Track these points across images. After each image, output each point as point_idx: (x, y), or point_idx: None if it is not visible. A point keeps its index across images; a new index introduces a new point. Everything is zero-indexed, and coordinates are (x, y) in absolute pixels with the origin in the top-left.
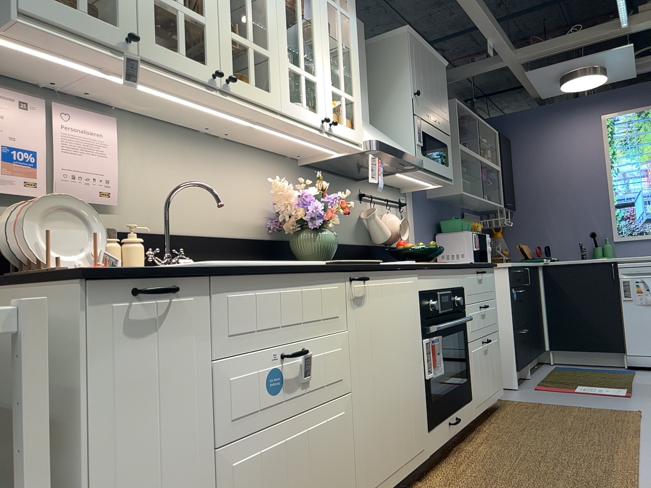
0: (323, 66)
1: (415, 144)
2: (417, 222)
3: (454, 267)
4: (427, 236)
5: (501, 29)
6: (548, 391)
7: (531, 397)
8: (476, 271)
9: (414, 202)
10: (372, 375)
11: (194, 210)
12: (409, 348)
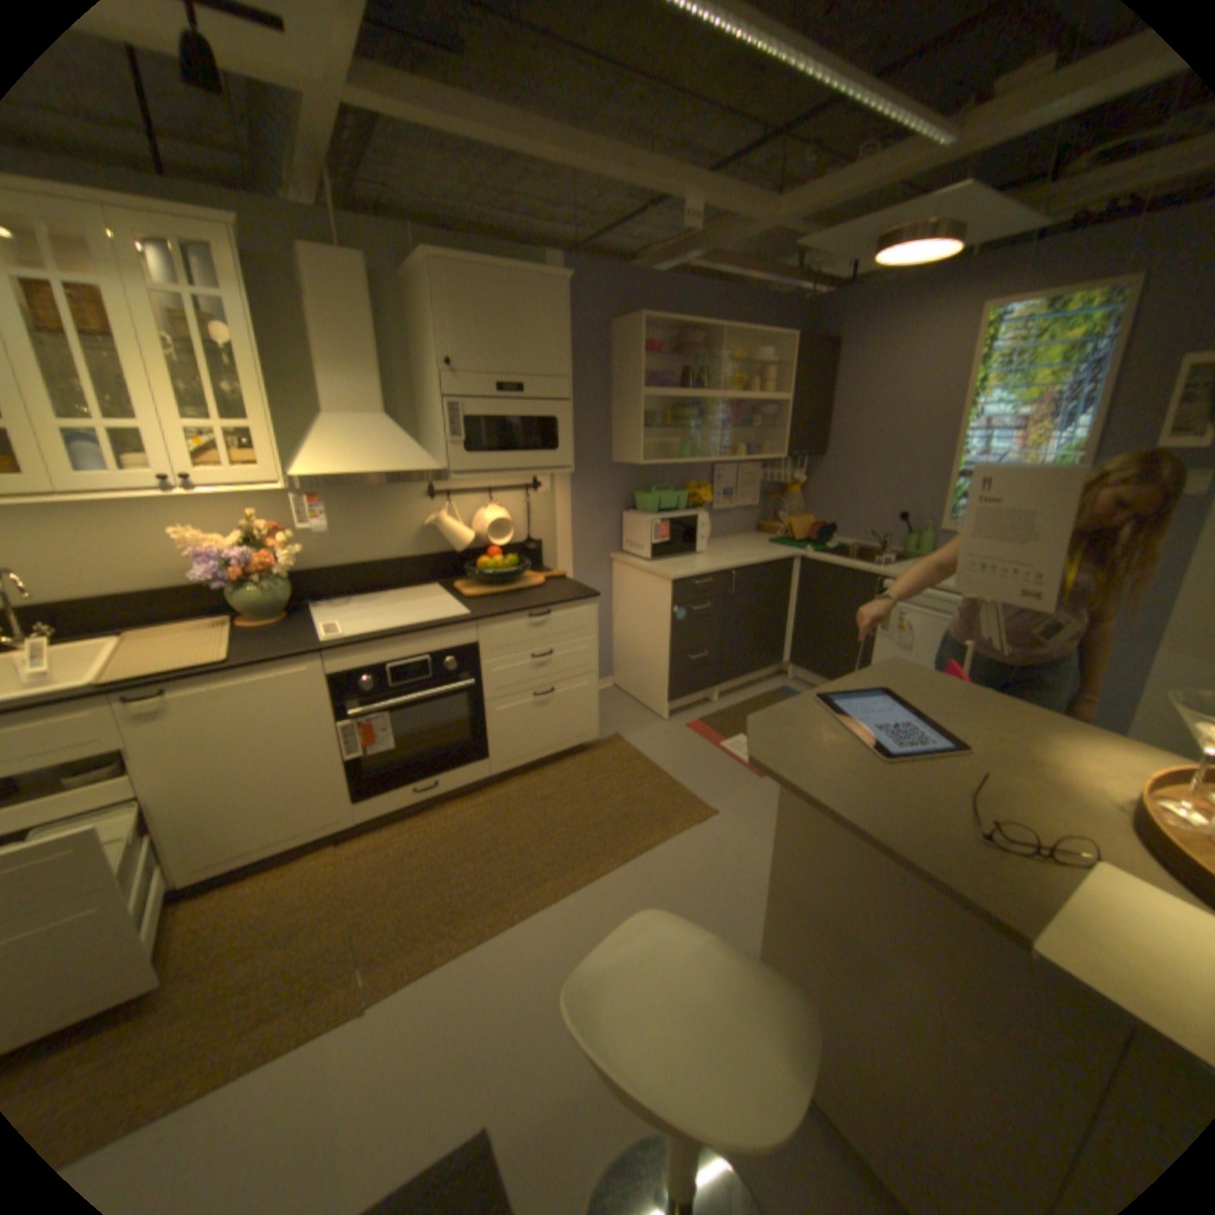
0: (154, 399)
1: (445, 442)
2: (576, 501)
3: (437, 629)
4: (602, 515)
5: (707, 174)
6: (691, 736)
7: (654, 741)
8: (523, 616)
9: (570, 475)
10: (194, 778)
11: (84, 571)
12: (295, 738)
